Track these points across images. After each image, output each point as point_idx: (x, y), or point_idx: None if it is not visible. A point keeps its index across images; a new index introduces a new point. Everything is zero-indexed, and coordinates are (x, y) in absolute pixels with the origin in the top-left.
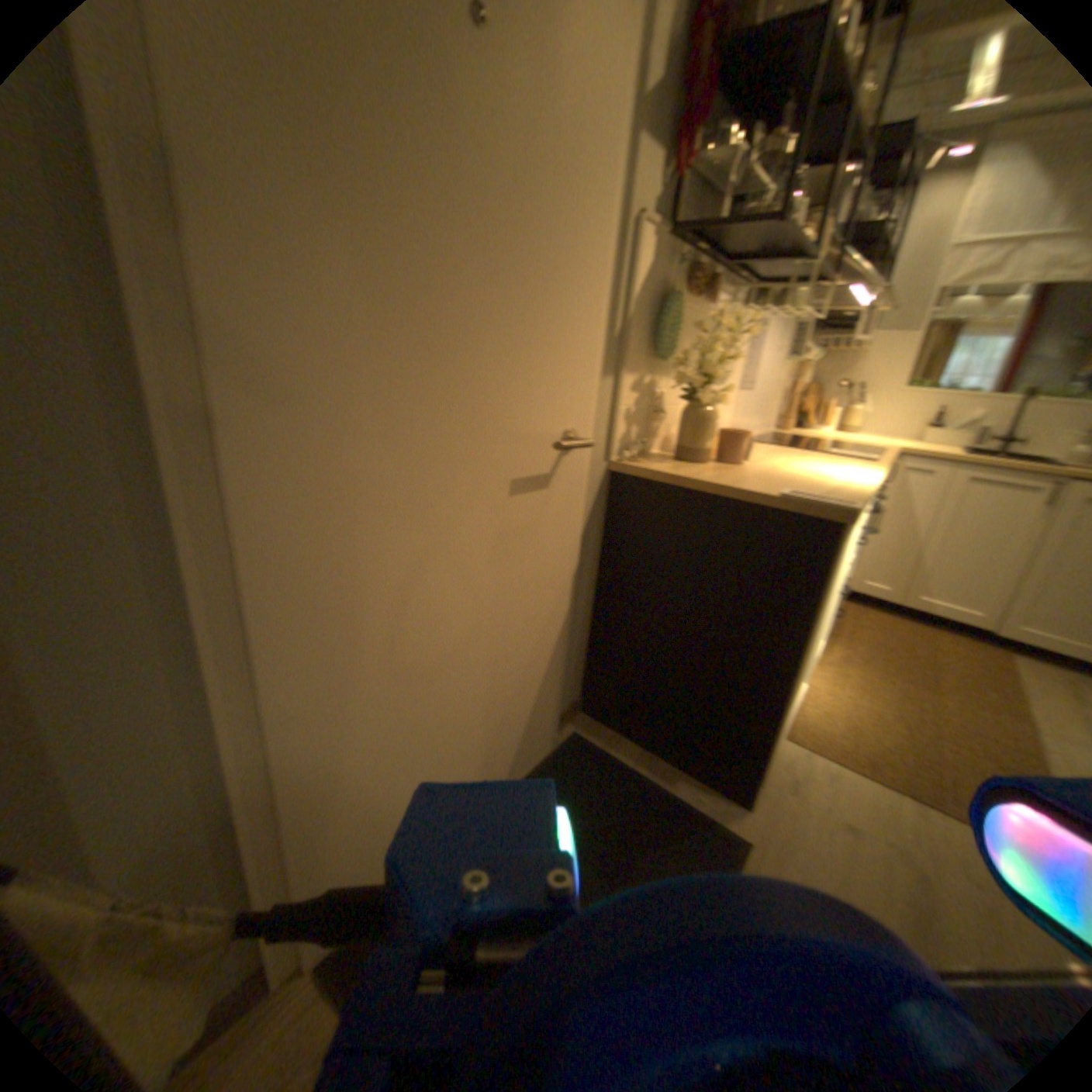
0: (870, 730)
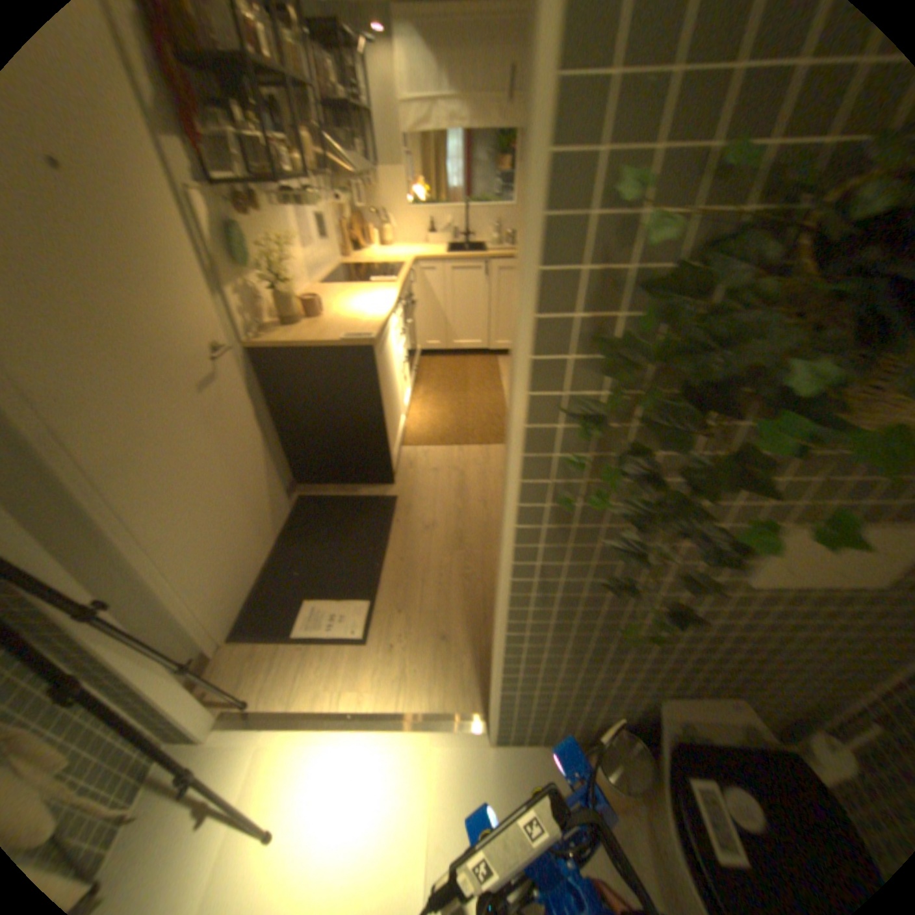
0: (428, 422)
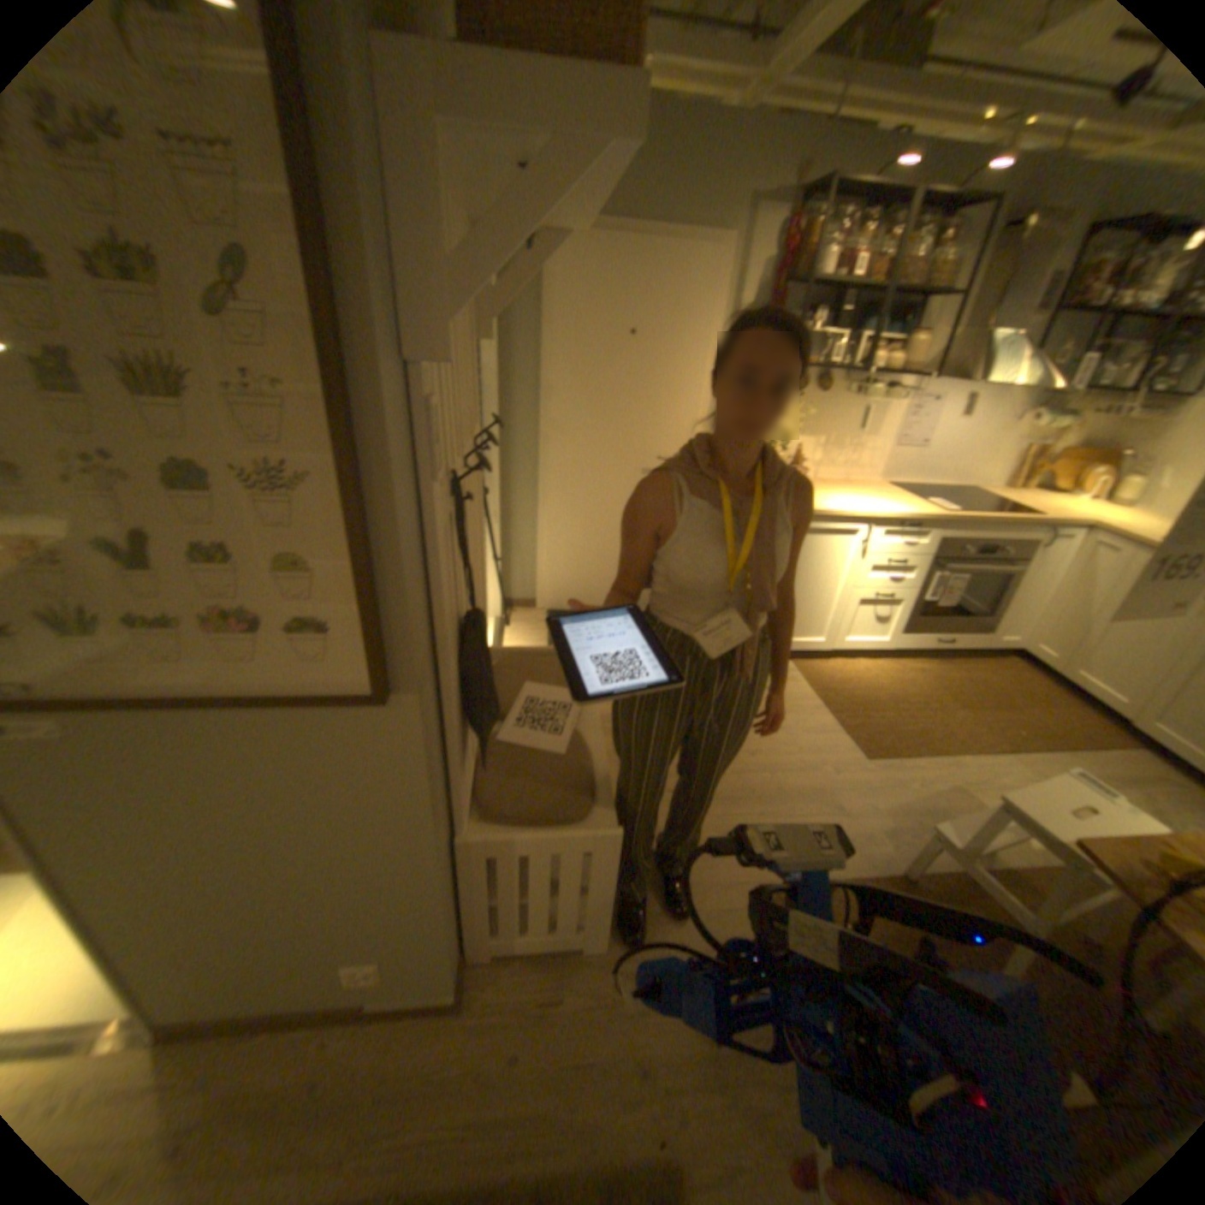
0: (853, 677)
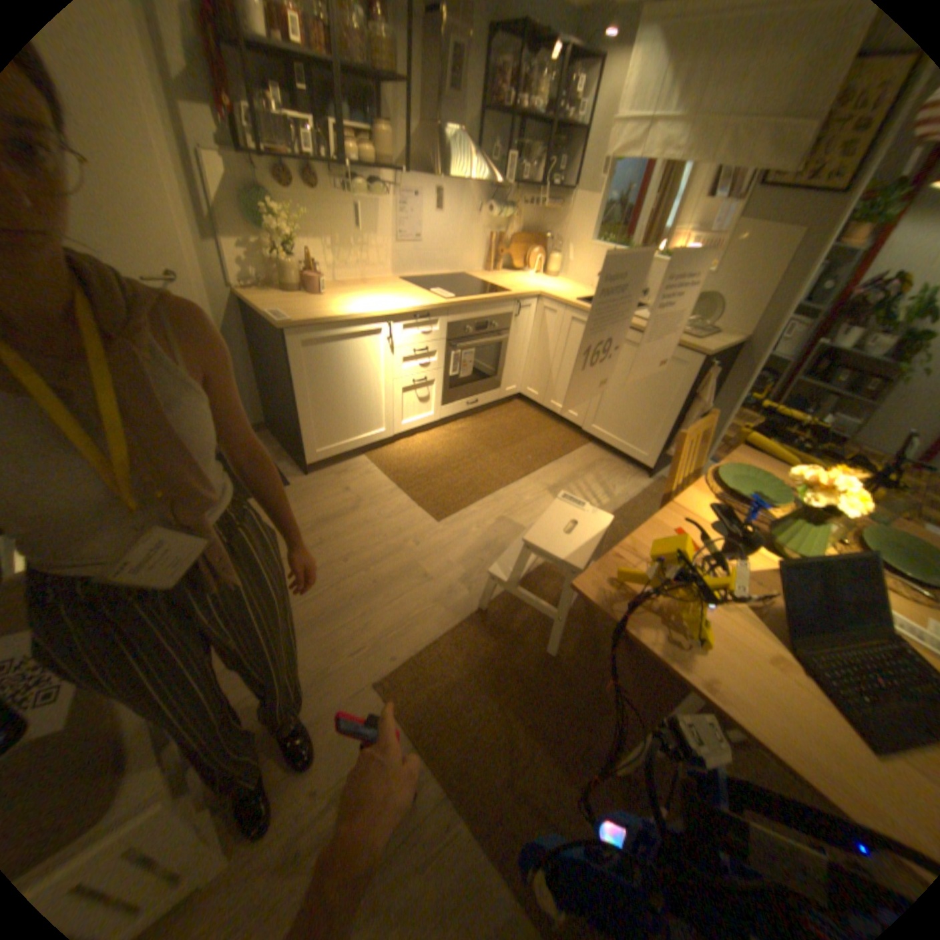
0: (414, 453)
